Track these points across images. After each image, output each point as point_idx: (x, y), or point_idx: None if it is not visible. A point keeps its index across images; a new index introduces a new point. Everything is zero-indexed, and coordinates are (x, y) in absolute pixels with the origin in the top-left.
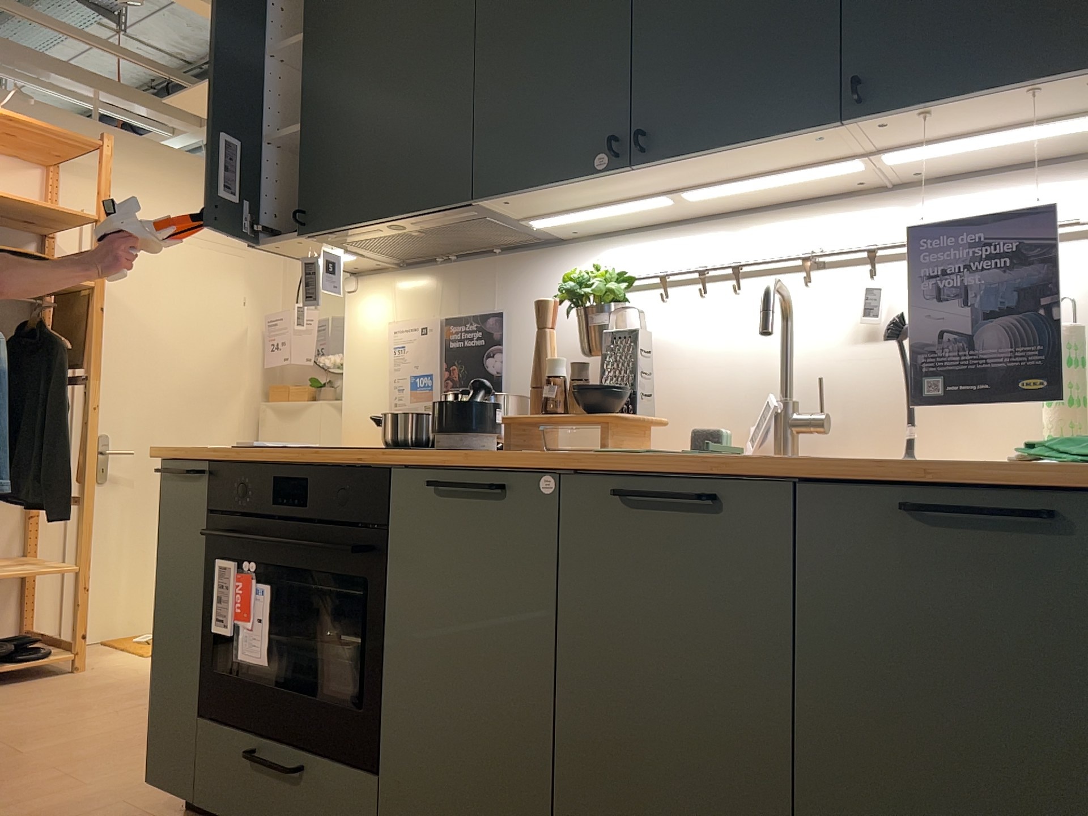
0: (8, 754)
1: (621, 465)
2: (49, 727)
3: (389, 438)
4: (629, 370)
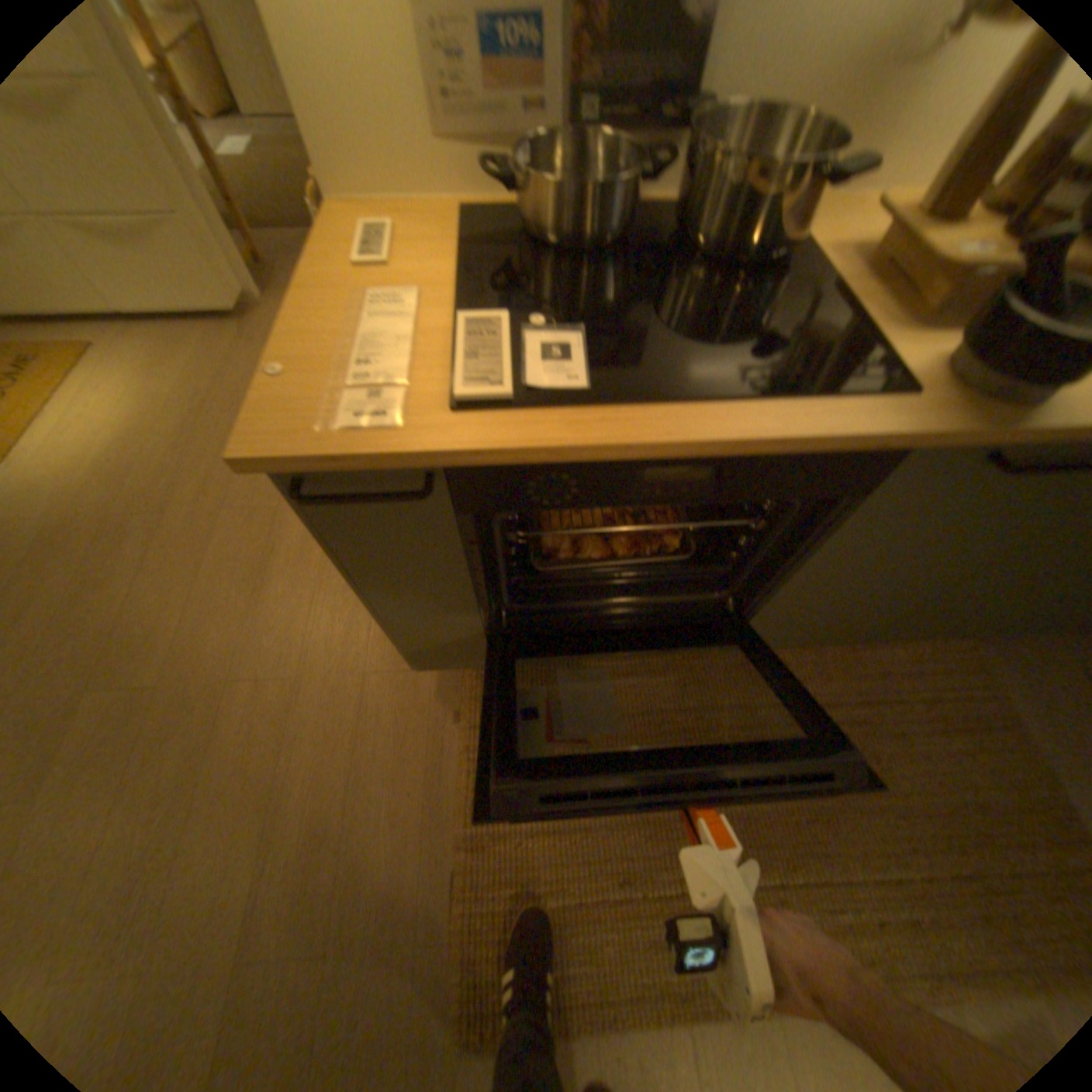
0: (139, 696)
1: None
2: (105, 634)
3: (572, 231)
4: None
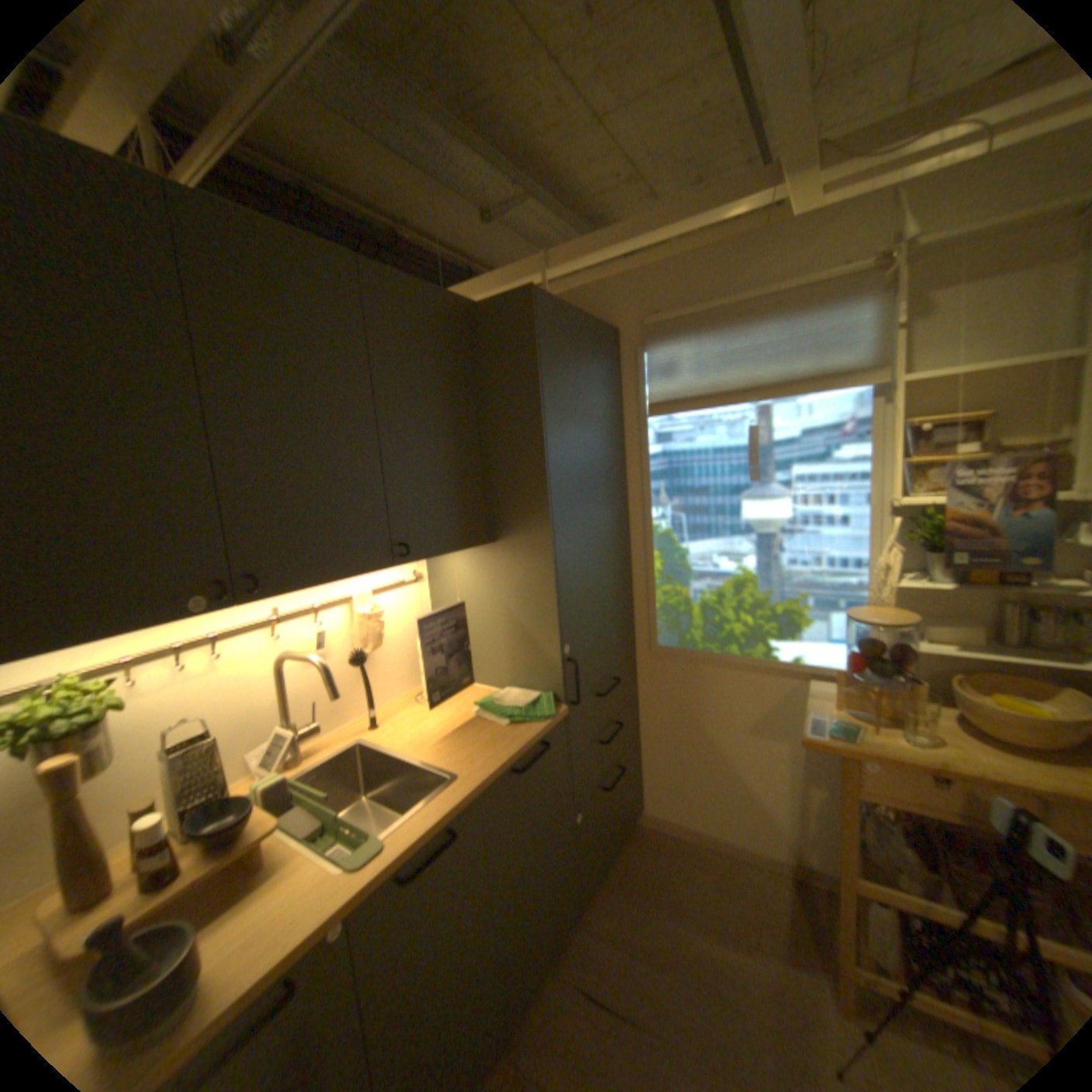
0: None
1: (398, 864)
2: None
3: None
4: (211, 783)
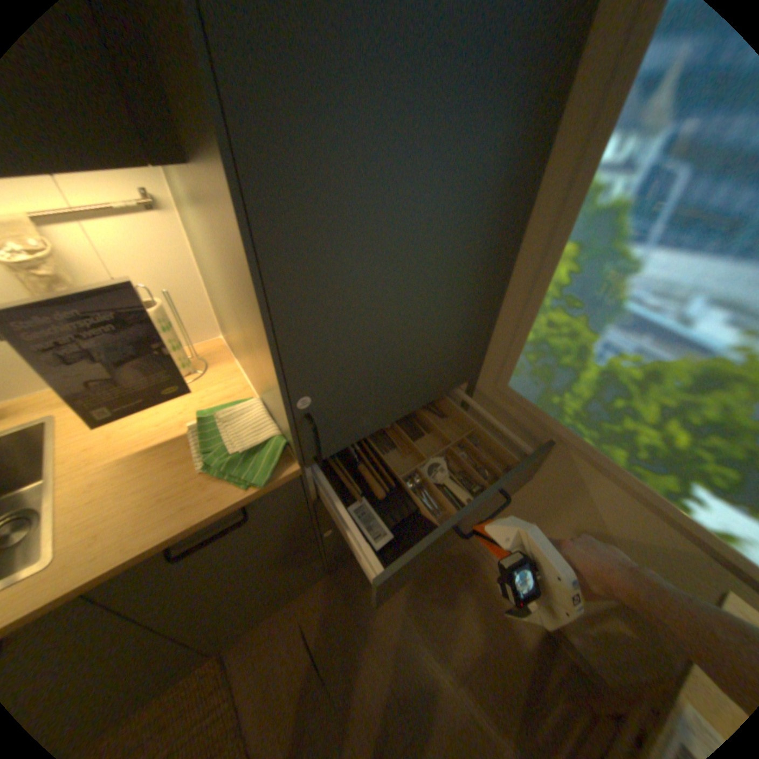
0: None
1: None
2: None
3: None
4: None
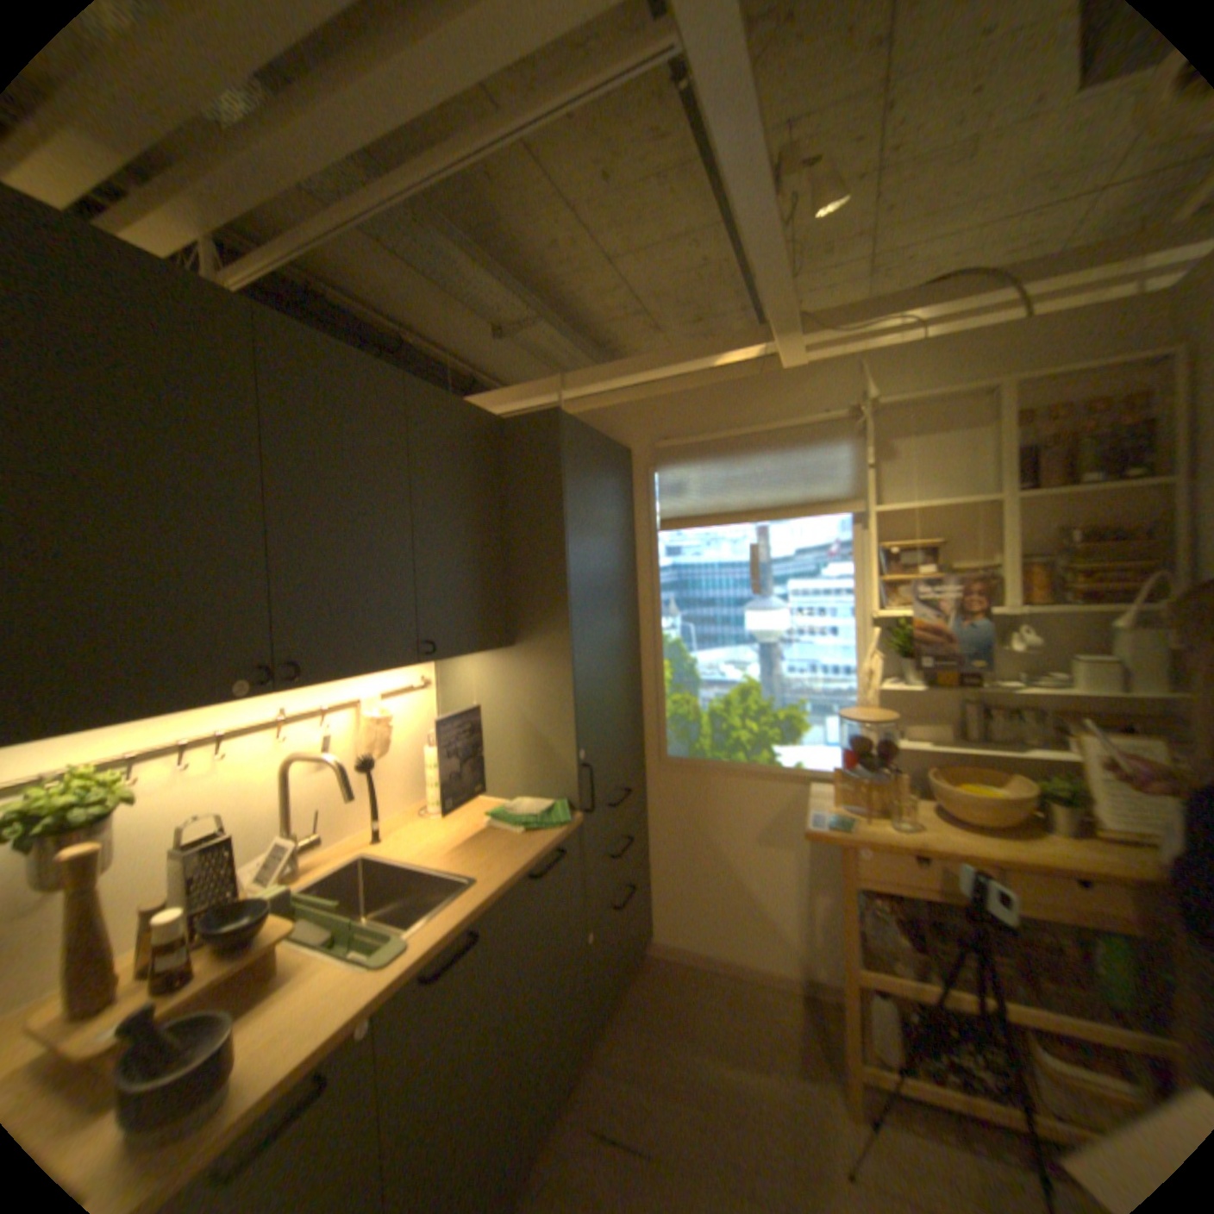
0: None
1: (424, 959)
2: None
3: None
4: (224, 882)
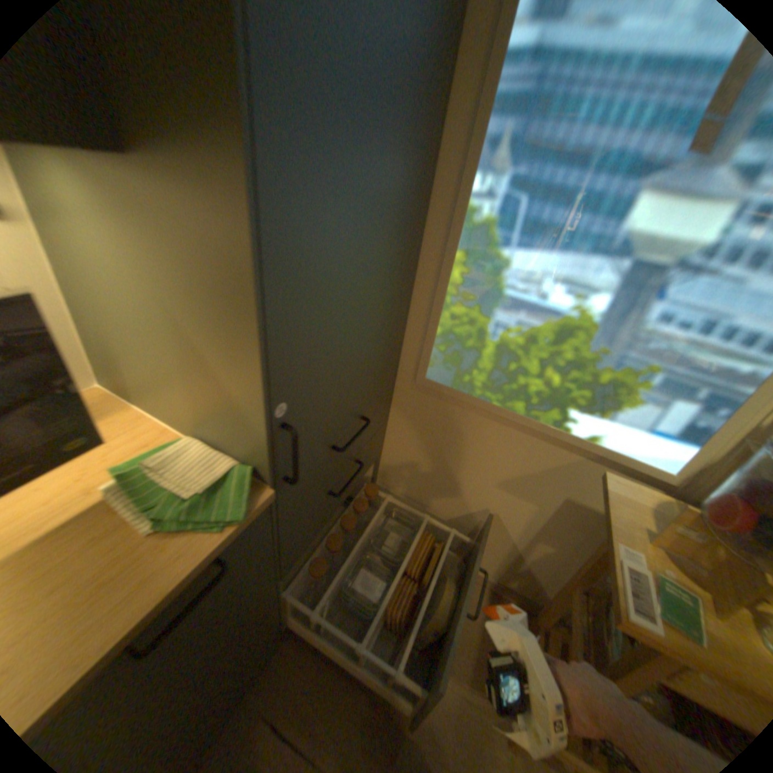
0: None
1: None
2: None
3: None
4: None
